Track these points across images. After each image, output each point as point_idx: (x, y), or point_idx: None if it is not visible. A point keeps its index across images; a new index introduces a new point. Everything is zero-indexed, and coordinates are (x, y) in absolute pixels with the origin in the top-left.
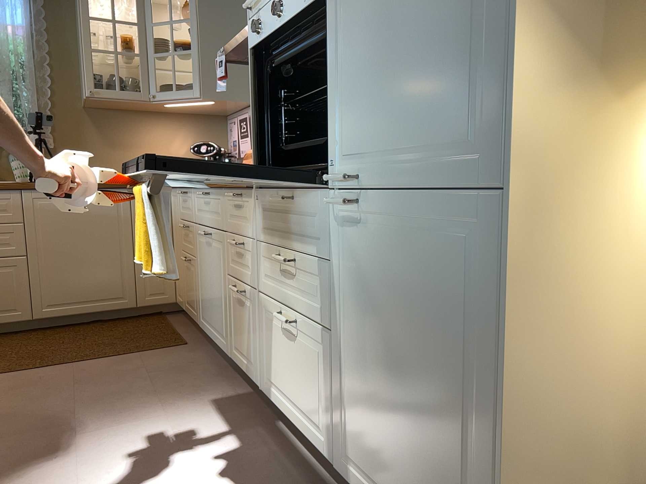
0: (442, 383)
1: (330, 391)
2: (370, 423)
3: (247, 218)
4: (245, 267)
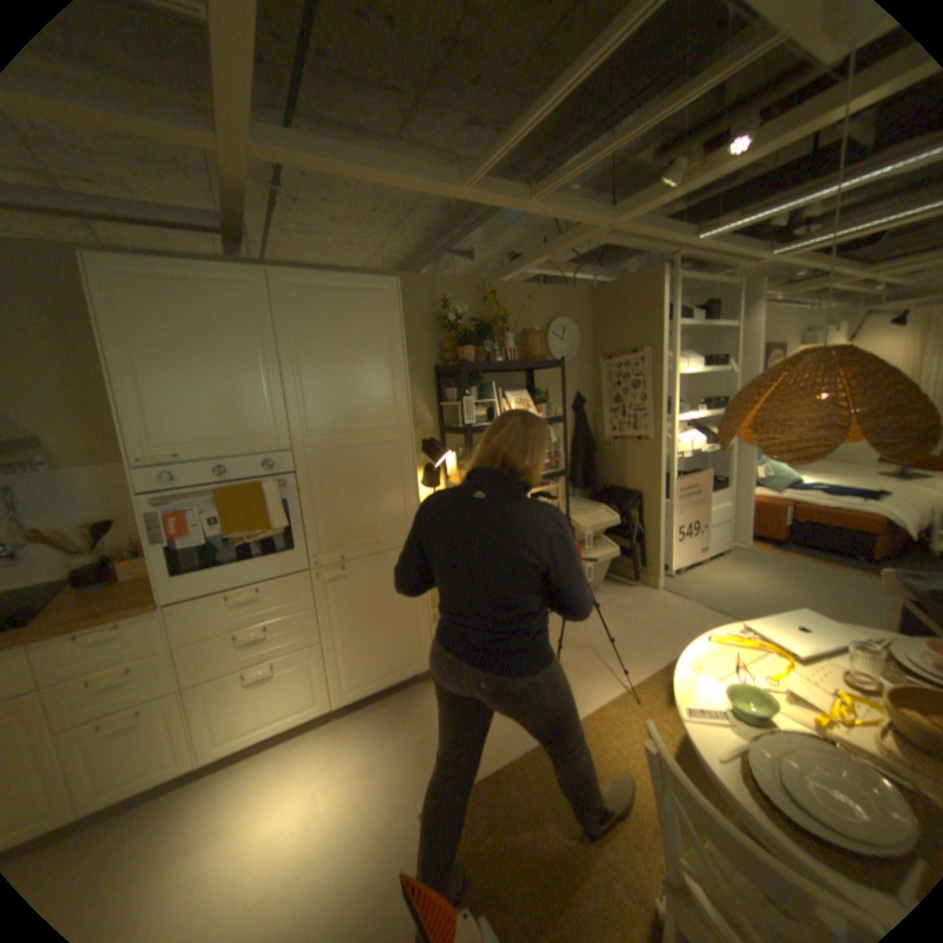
0: (399, 611)
1: (318, 675)
2: (358, 661)
3: (135, 643)
4: (130, 690)
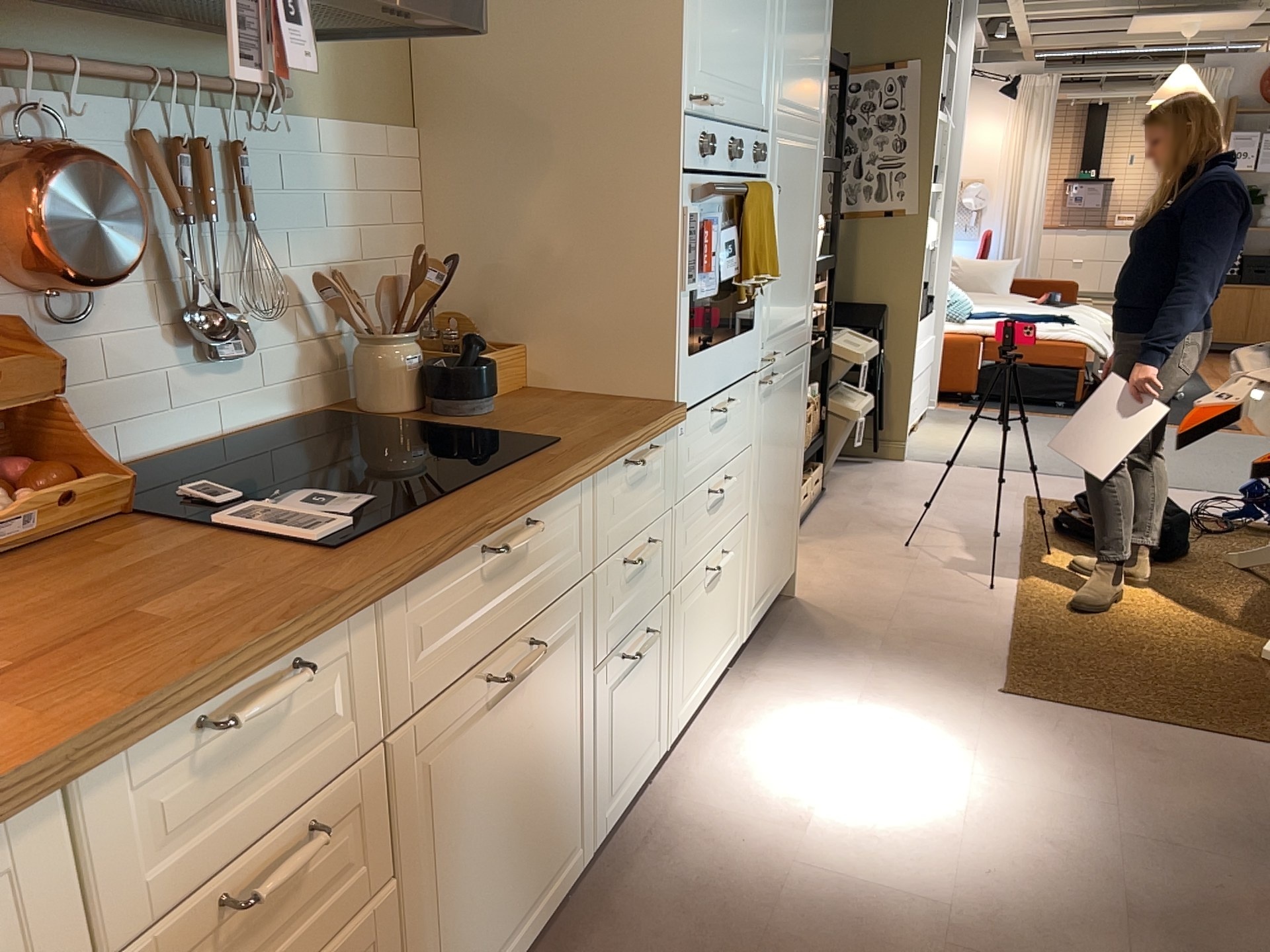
0: (791, 464)
1: (743, 574)
2: (765, 550)
3: (657, 484)
4: (646, 584)
